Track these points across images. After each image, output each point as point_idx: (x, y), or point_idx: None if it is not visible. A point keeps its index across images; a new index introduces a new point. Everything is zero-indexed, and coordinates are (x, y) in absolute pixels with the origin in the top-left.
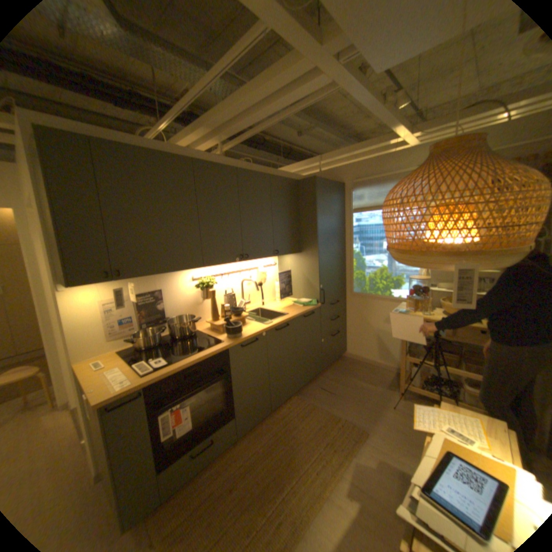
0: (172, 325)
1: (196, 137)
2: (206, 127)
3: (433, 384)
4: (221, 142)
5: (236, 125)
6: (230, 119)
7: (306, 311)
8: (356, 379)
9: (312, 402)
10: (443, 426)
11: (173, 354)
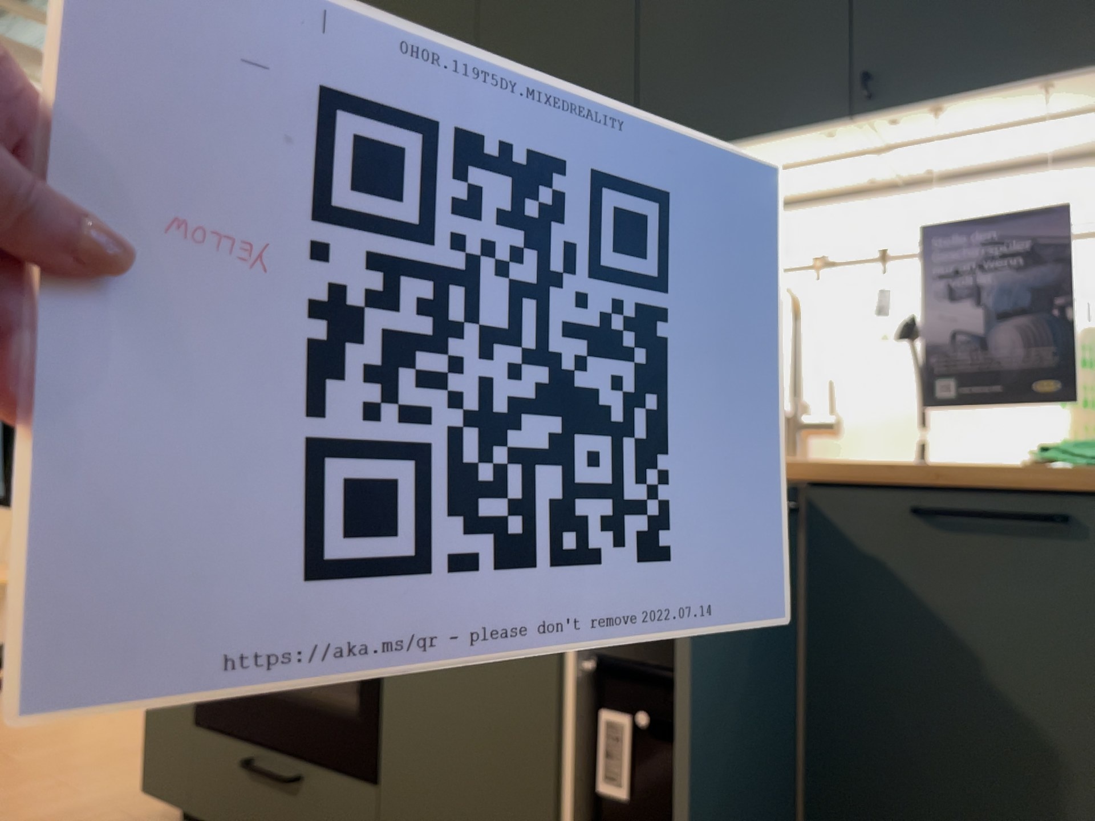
0: None
1: None
2: None
3: None
4: None
5: None
6: None
7: (956, 480)
8: None
9: None
10: None
11: None
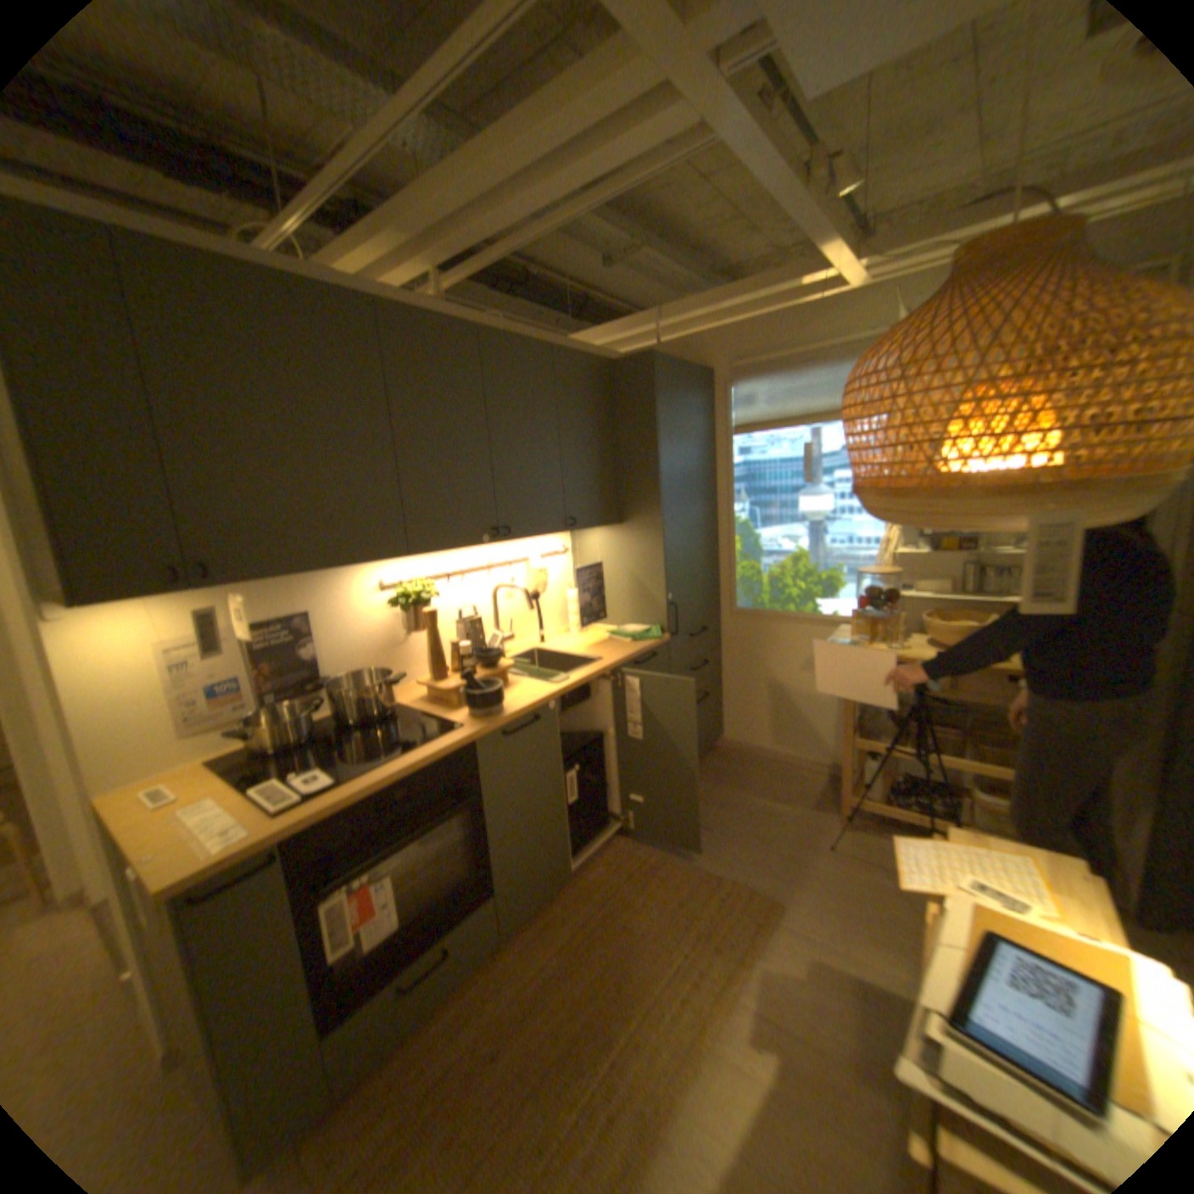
0: (338, 696)
1: (377, 253)
2: (401, 226)
3: (910, 794)
4: (436, 268)
5: (475, 225)
6: (460, 209)
7: (640, 653)
8: (748, 795)
9: (659, 848)
10: (962, 880)
11: (347, 761)
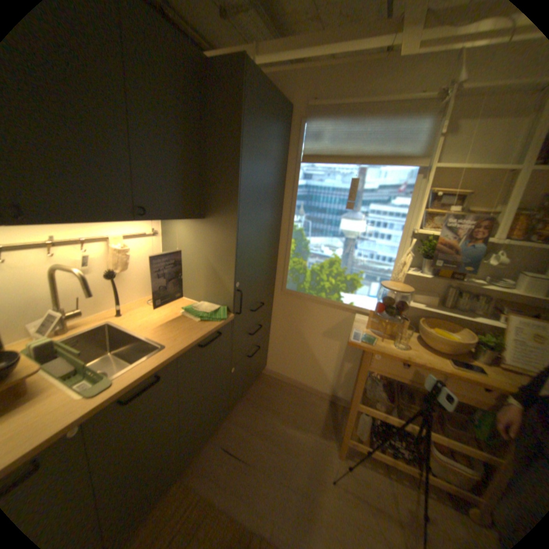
0: None
1: None
2: None
3: (385, 435)
4: None
5: None
6: None
7: (205, 336)
8: (278, 420)
9: (206, 489)
10: None
11: None
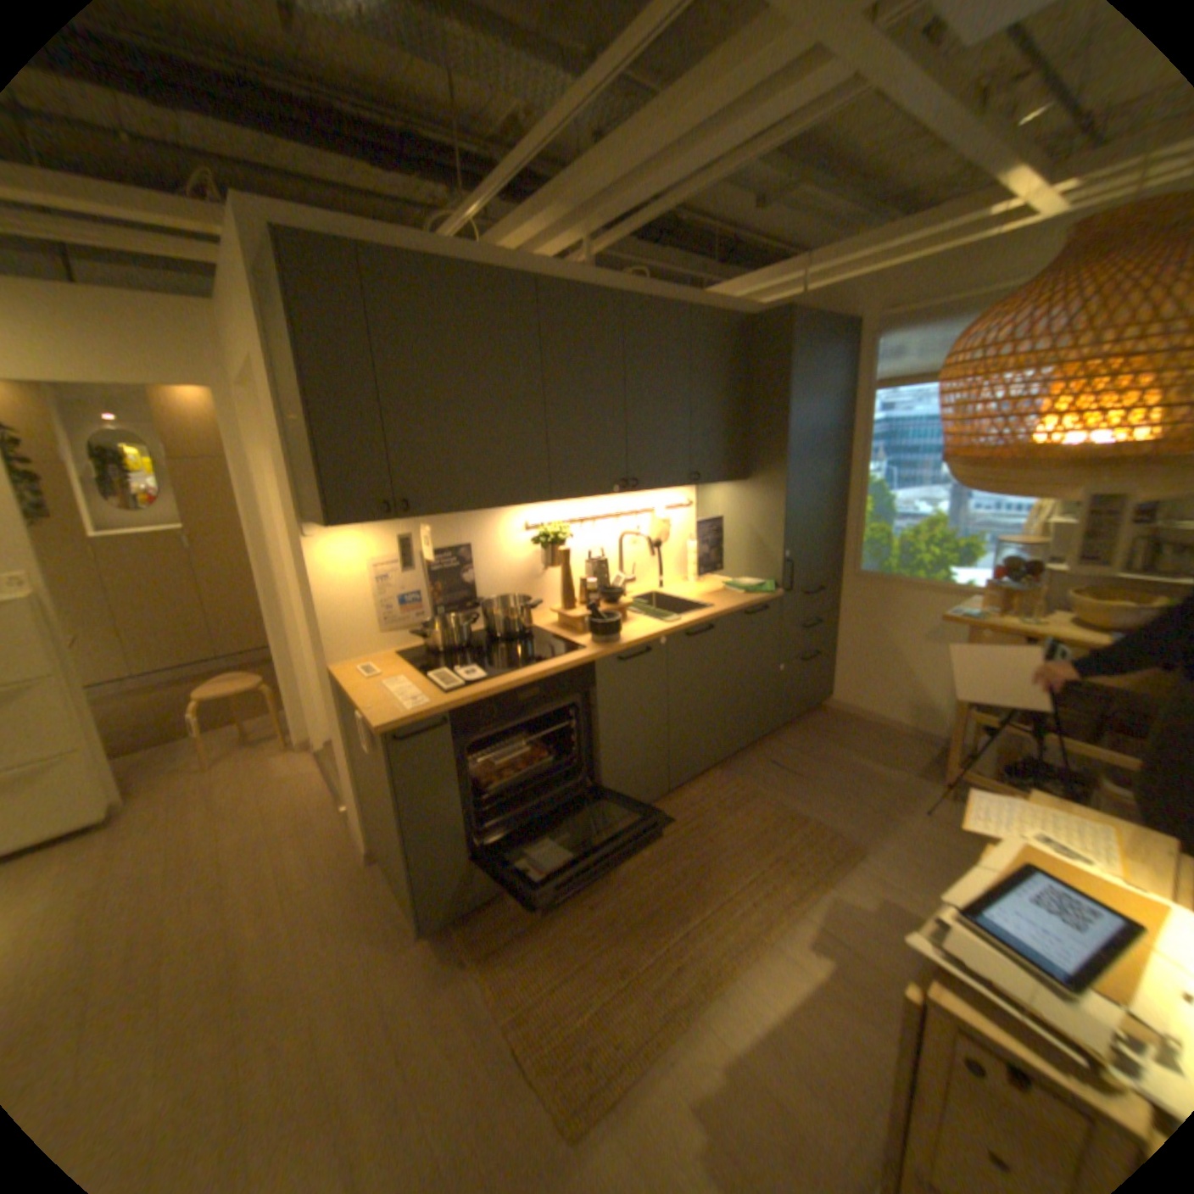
0: (490, 612)
1: (539, 227)
2: (562, 203)
3: (1027, 775)
4: (589, 235)
5: (626, 195)
6: (614, 183)
7: (751, 604)
8: (849, 753)
9: (752, 784)
10: (1029, 832)
11: (496, 662)
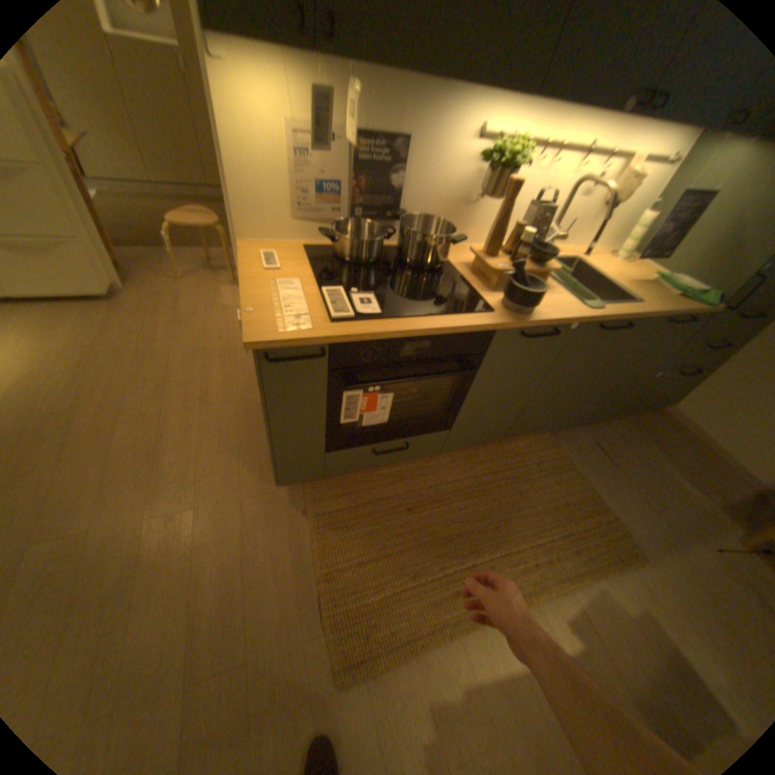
0: (407, 232)
1: None
2: None
3: None
4: None
5: None
6: None
7: (684, 313)
8: (668, 462)
9: (572, 456)
10: None
11: (395, 295)
